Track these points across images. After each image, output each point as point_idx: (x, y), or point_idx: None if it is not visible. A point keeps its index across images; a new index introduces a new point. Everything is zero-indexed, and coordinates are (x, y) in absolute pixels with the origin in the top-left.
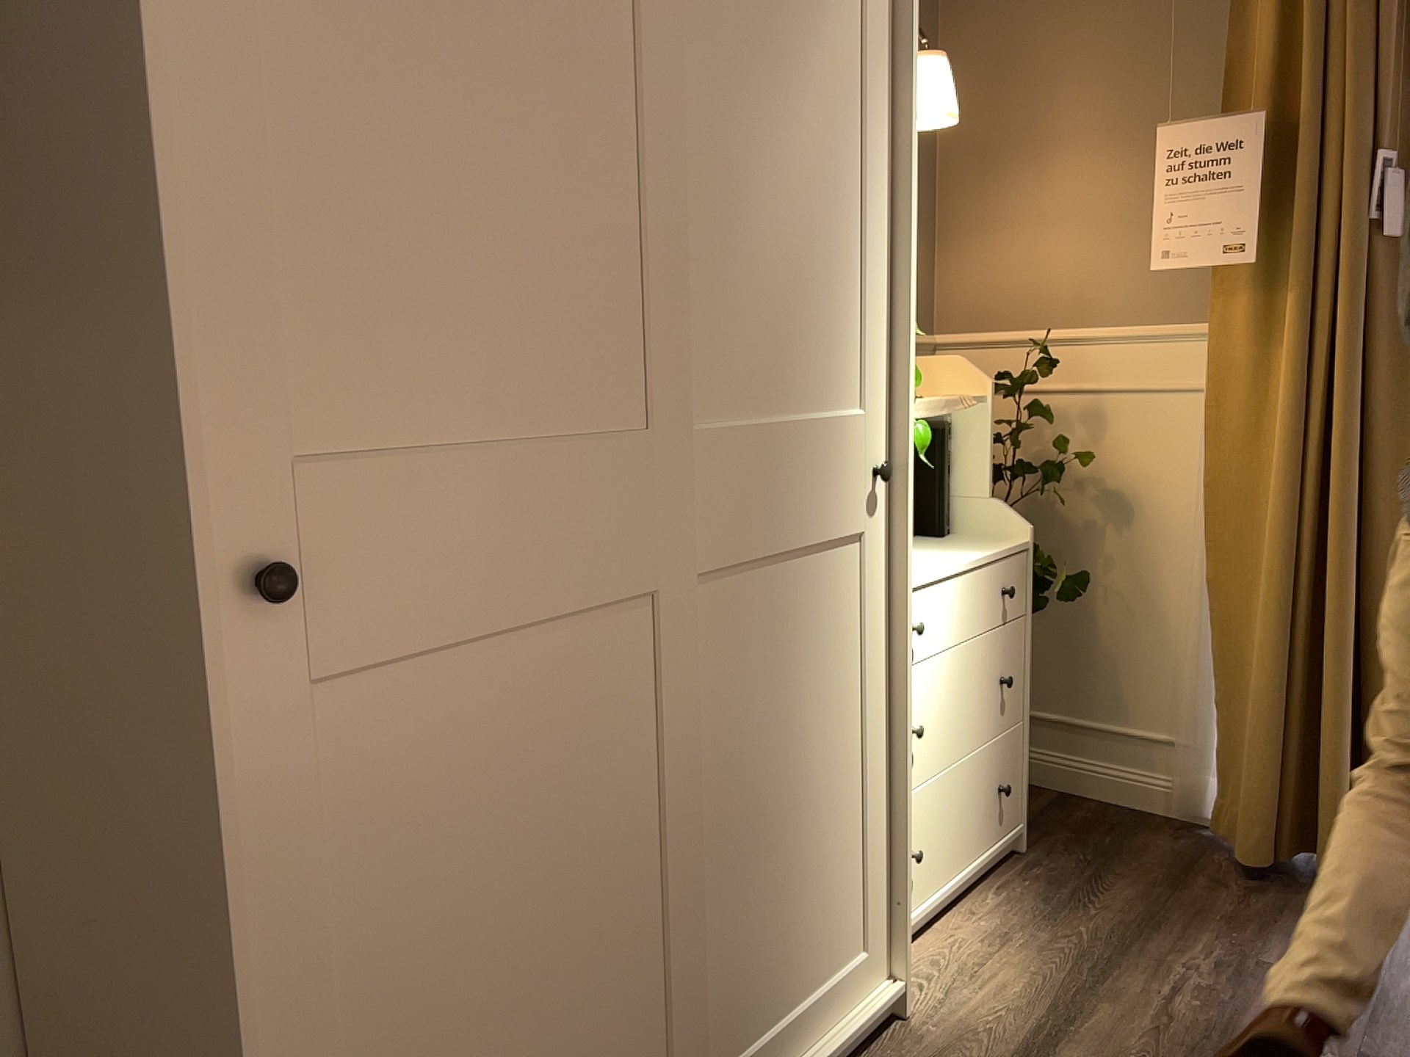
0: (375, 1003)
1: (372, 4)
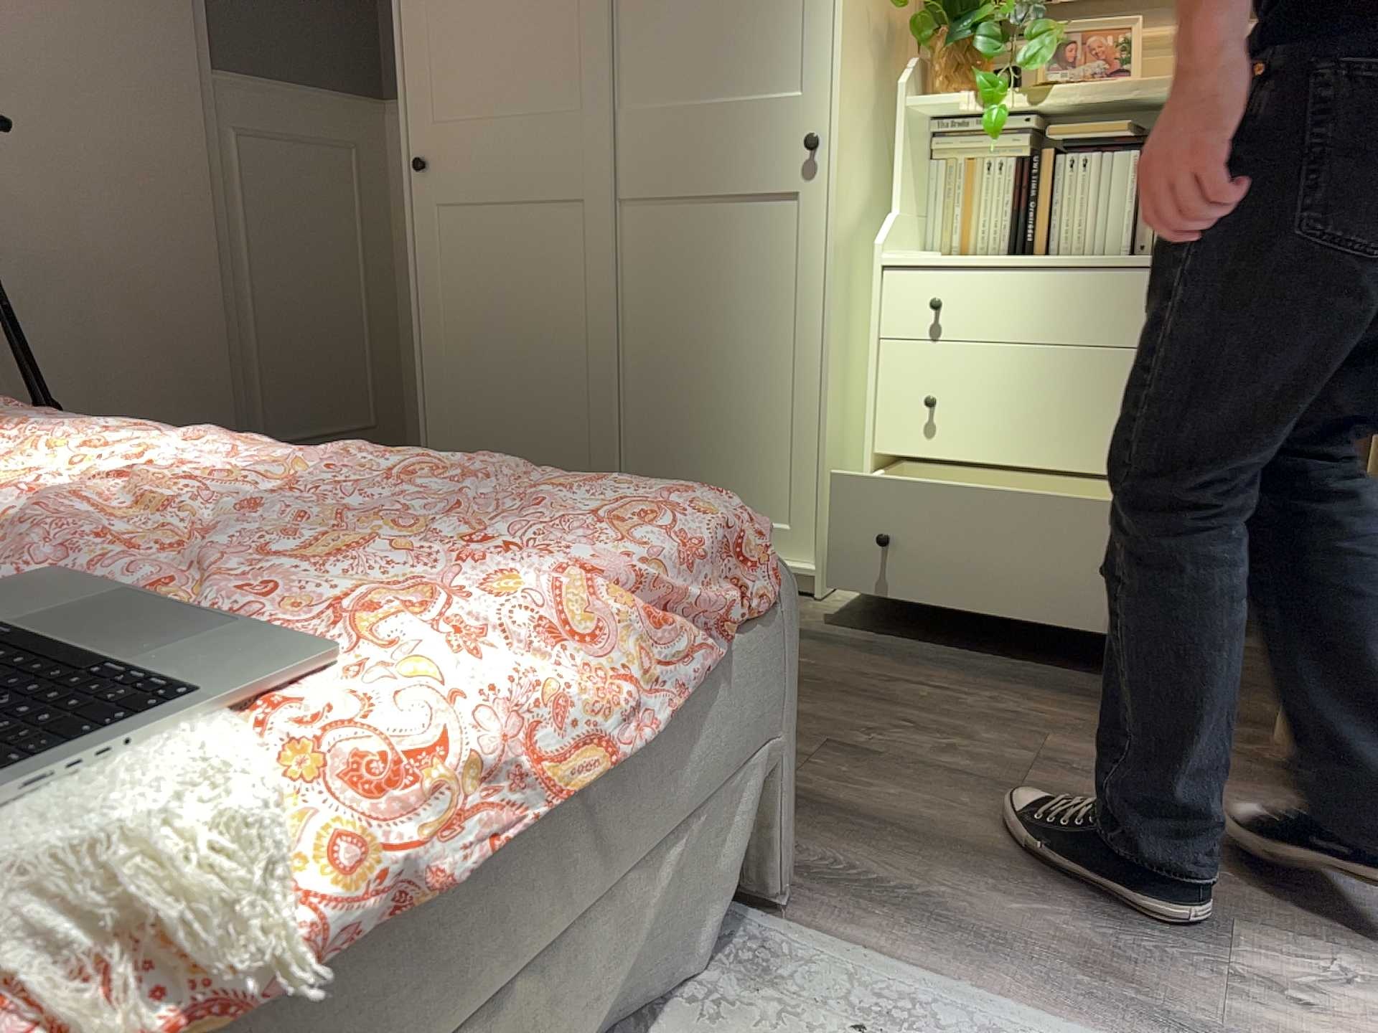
0: (450, 341)
1: None
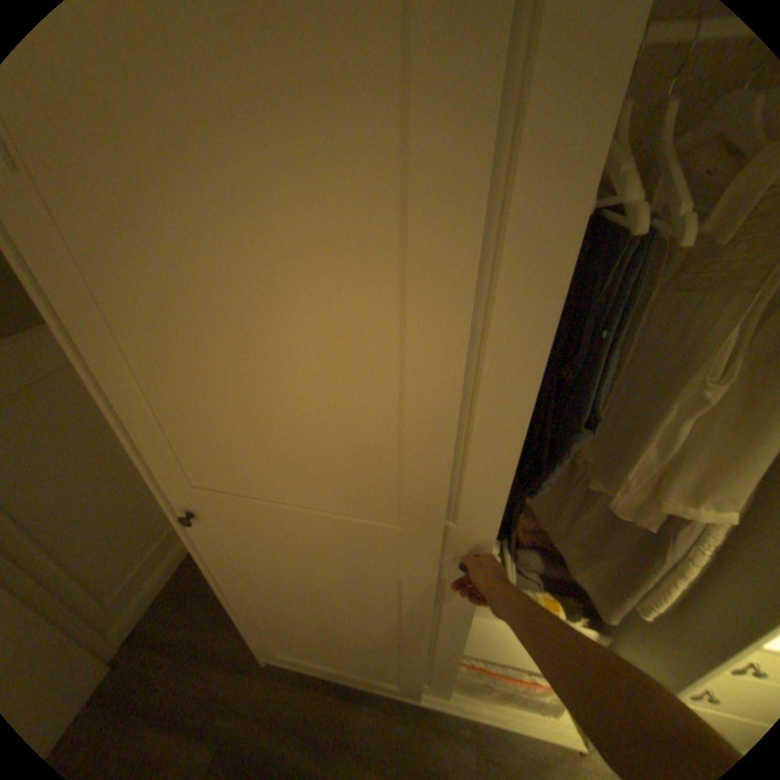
0: (256, 606)
1: (138, 297)
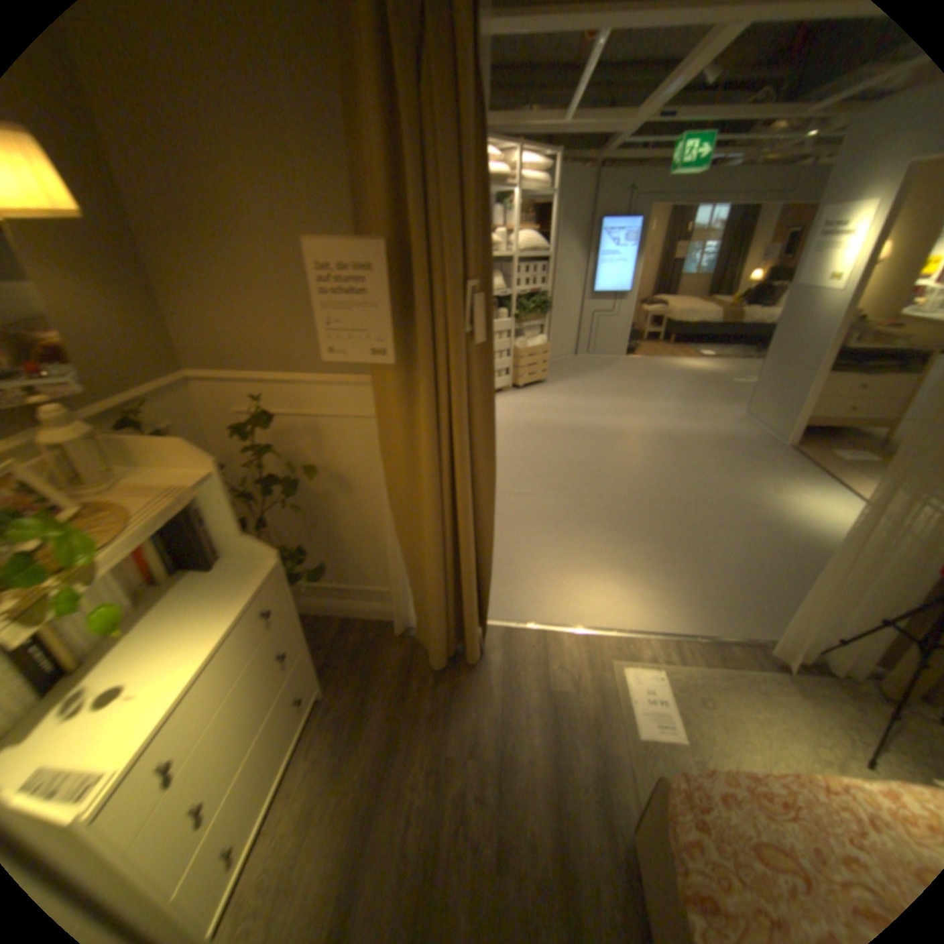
0: None
1: None
